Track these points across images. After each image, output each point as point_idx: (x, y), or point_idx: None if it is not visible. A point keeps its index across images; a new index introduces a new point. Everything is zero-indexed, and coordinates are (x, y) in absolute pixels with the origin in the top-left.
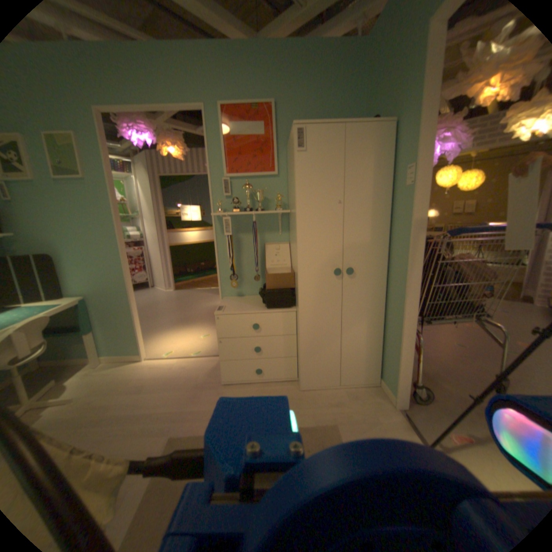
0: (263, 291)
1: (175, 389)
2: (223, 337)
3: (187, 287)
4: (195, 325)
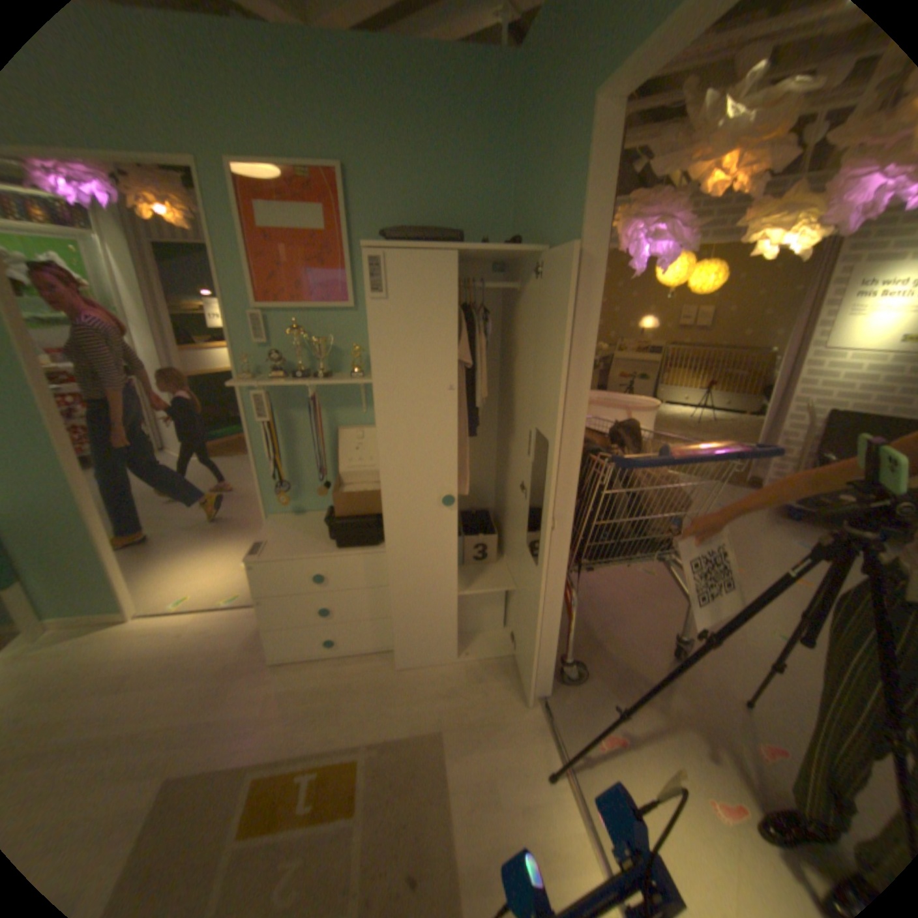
0: (328, 523)
1: (183, 680)
2: (263, 596)
3: (227, 453)
4: (232, 540)
